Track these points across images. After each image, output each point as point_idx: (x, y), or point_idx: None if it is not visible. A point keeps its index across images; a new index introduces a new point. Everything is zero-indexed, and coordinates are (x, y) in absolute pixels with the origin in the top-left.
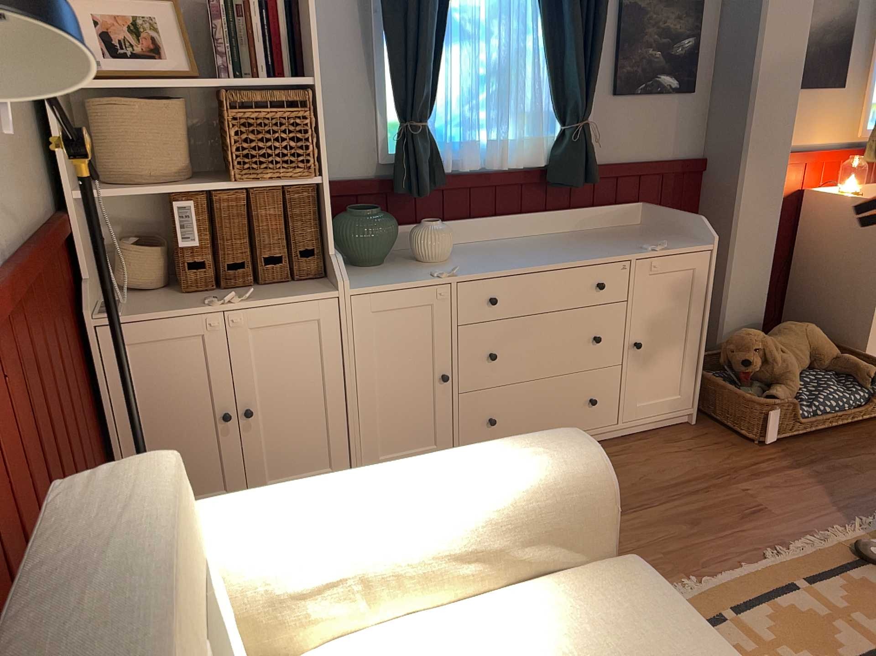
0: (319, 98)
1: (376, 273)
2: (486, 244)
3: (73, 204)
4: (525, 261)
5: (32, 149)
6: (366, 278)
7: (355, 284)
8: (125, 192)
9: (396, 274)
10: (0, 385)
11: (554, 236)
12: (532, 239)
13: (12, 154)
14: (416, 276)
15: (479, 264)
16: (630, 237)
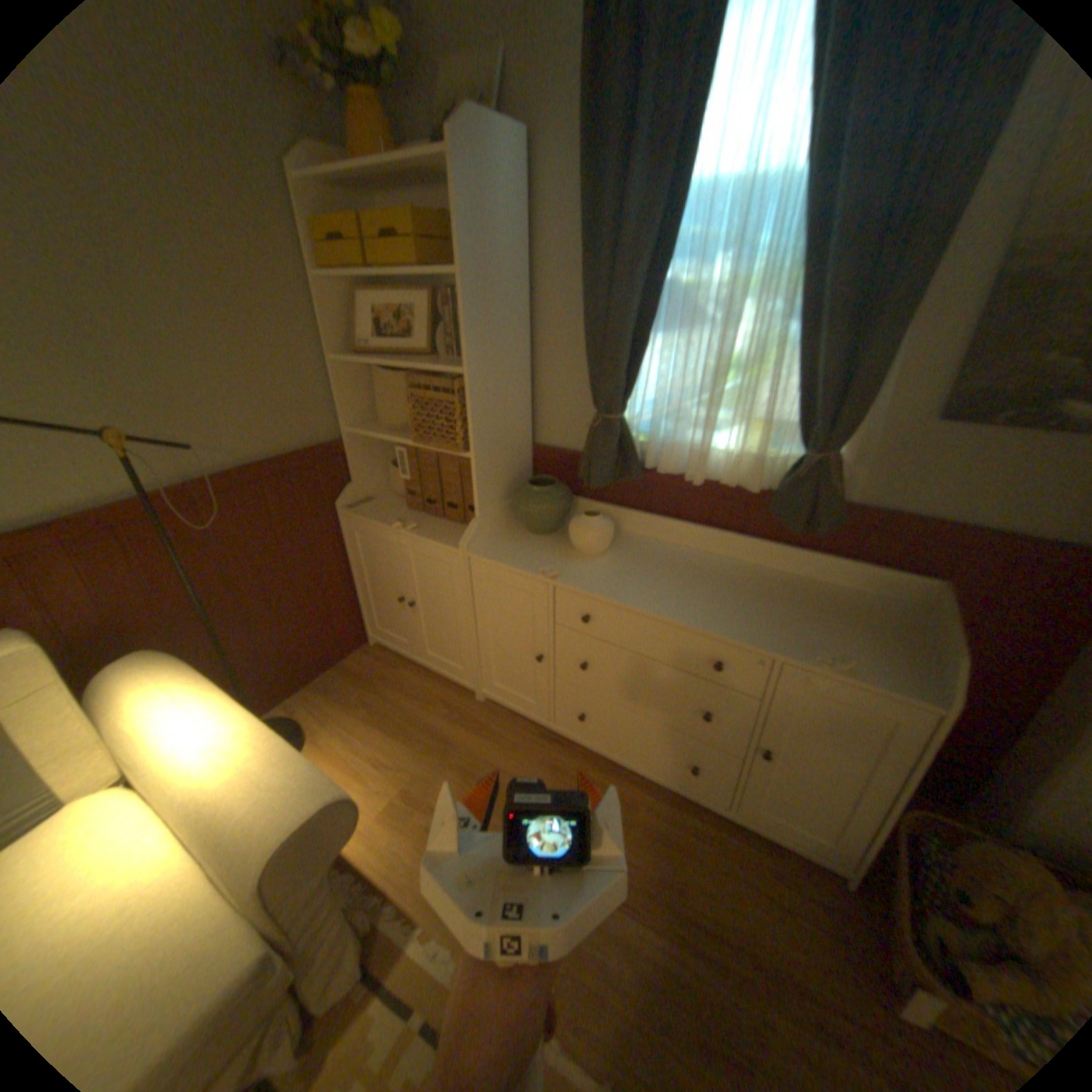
0: (472, 386)
1: (522, 543)
2: (674, 552)
3: (348, 433)
4: (646, 594)
5: (309, 398)
6: (503, 545)
7: (484, 548)
8: (369, 432)
9: (527, 552)
10: (133, 552)
11: (765, 573)
12: (733, 566)
13: (258, 407)
14: (532, 562)
15: (606, 574)
16: (855, 622)
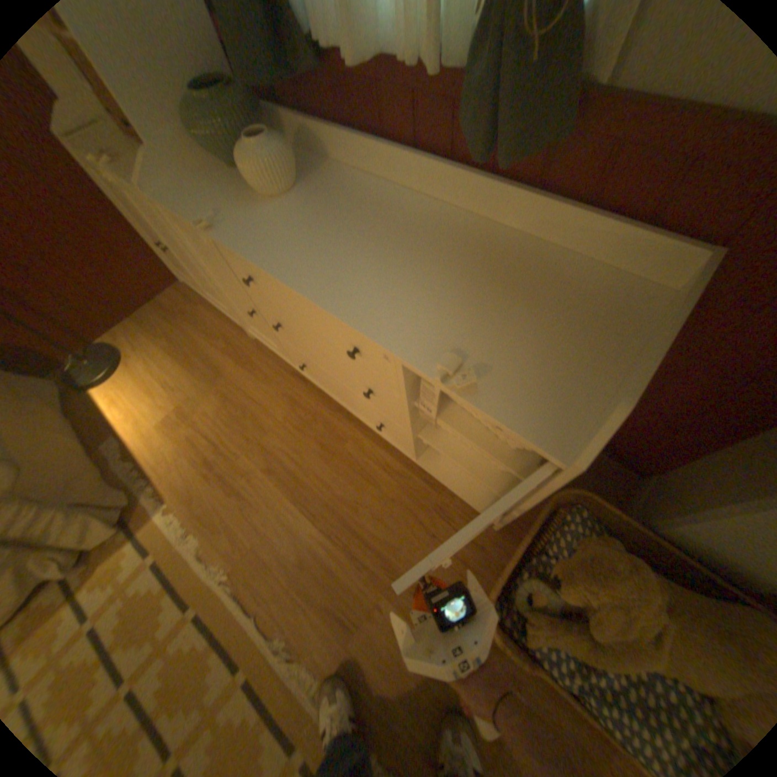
0: None
1: (204, 179)
2: (370, 190)
3: None
4: (291, 256)
5: None
6: (182, 184)
7: (159, 188)
8: None
9: (200, 192)
10: None
11: (466, 225)
12: (431, 212)
13: None
14: (196, 207)
15: (266, 225)
16: (537, 309)
